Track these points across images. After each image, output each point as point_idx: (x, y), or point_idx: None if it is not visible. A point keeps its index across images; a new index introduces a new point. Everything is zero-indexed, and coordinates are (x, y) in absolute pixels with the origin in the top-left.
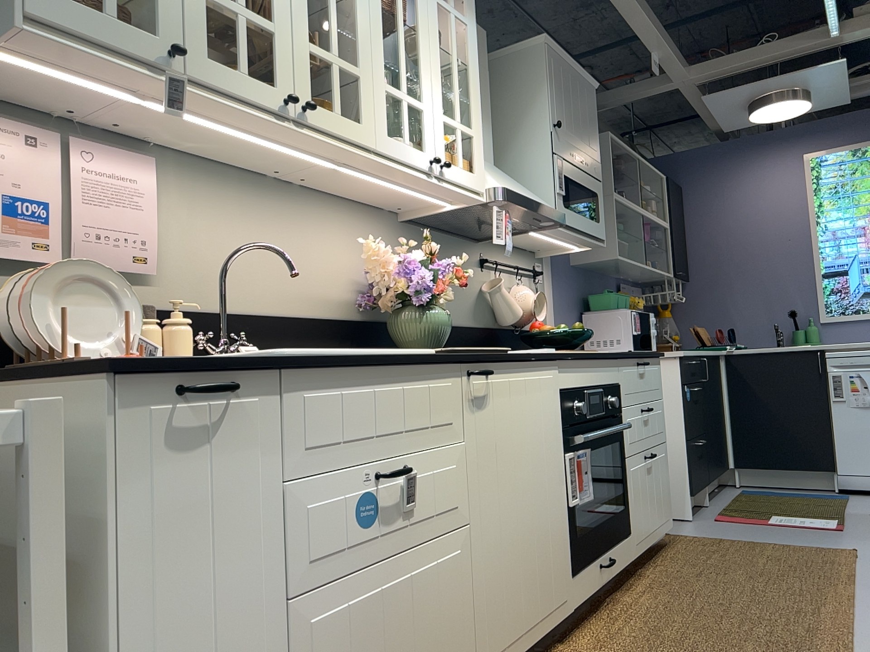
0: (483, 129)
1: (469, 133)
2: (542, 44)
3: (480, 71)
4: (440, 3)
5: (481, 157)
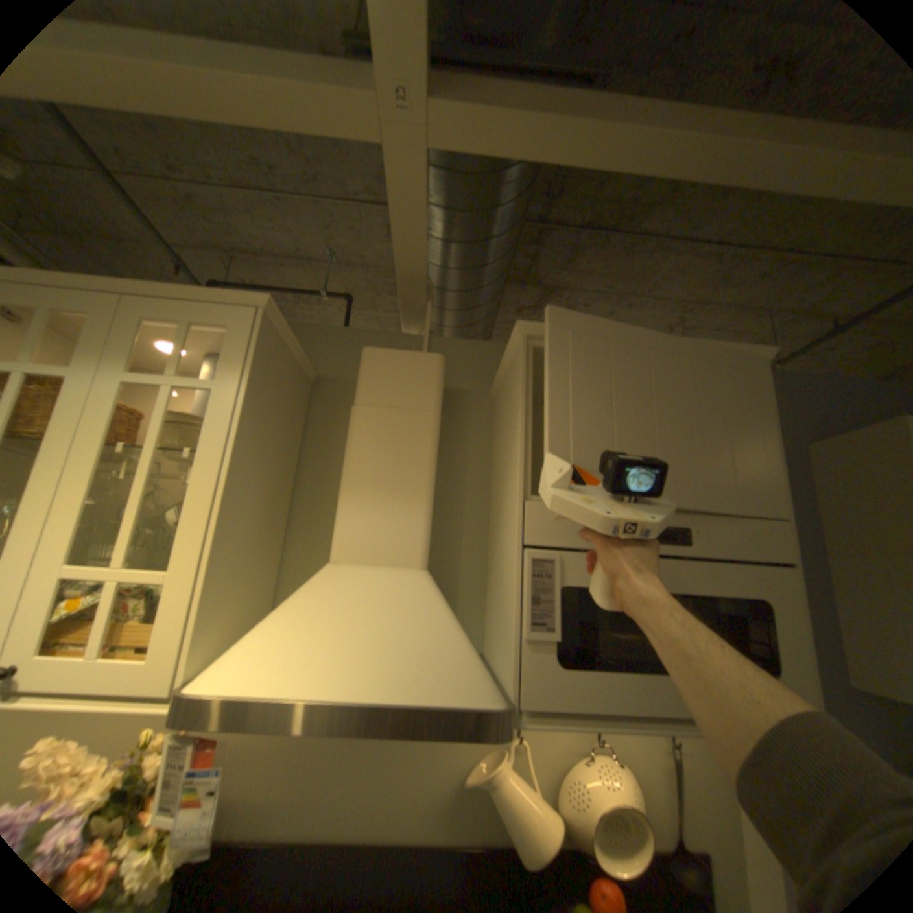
0: (389, 510)
1: (144, 578)
2: (519, 335)
3: (400, 417)
4: (126, 379)
5: (173, 619)
